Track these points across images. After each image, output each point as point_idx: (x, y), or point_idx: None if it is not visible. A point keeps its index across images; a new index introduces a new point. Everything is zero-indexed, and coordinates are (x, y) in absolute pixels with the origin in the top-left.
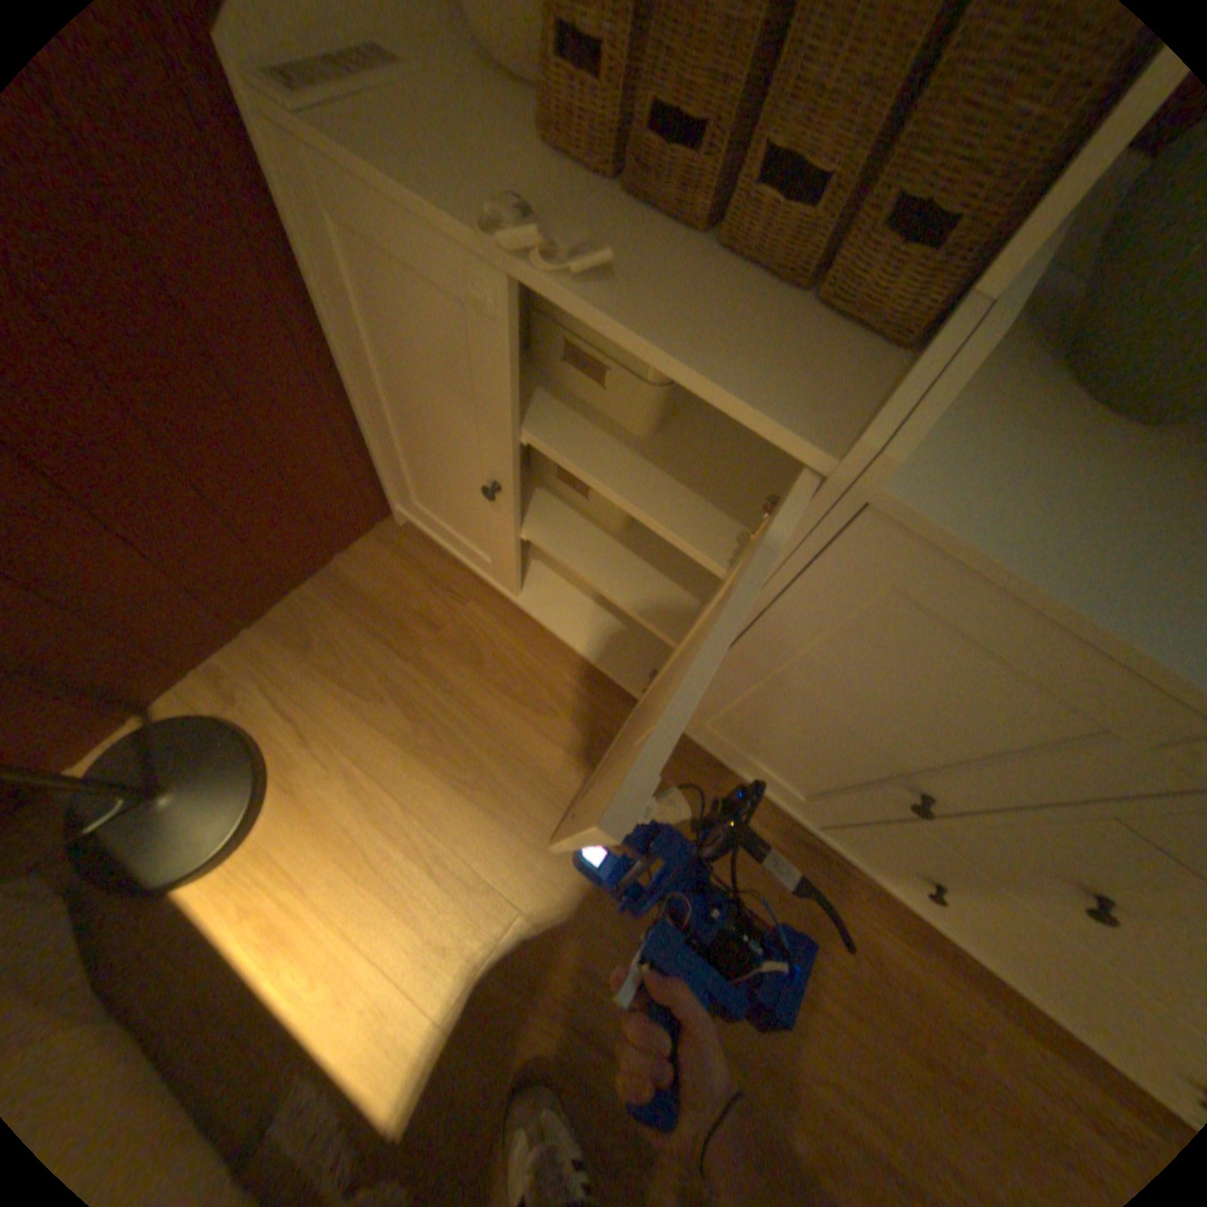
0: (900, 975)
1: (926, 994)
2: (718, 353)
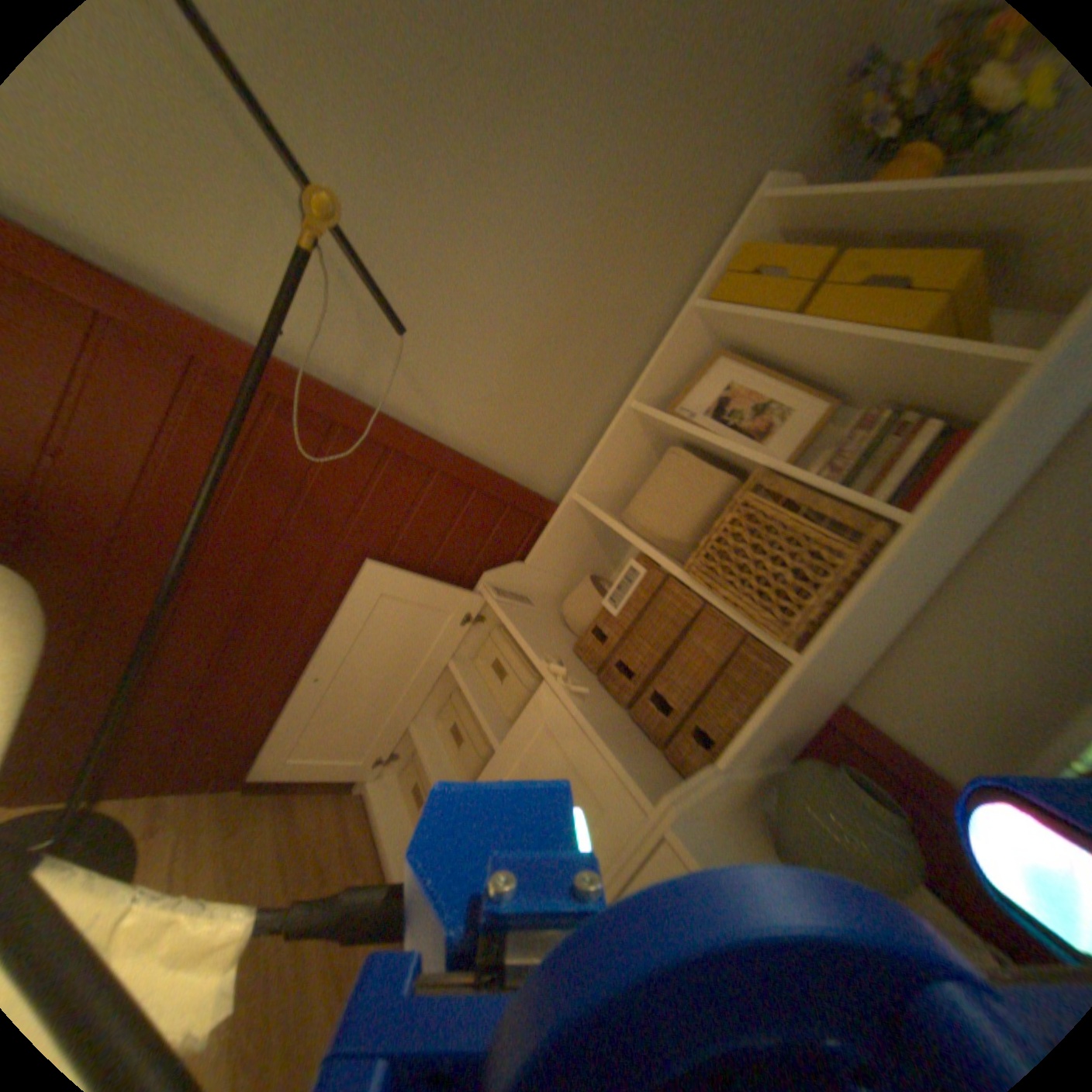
0: None
1: None
2: (616, 748)
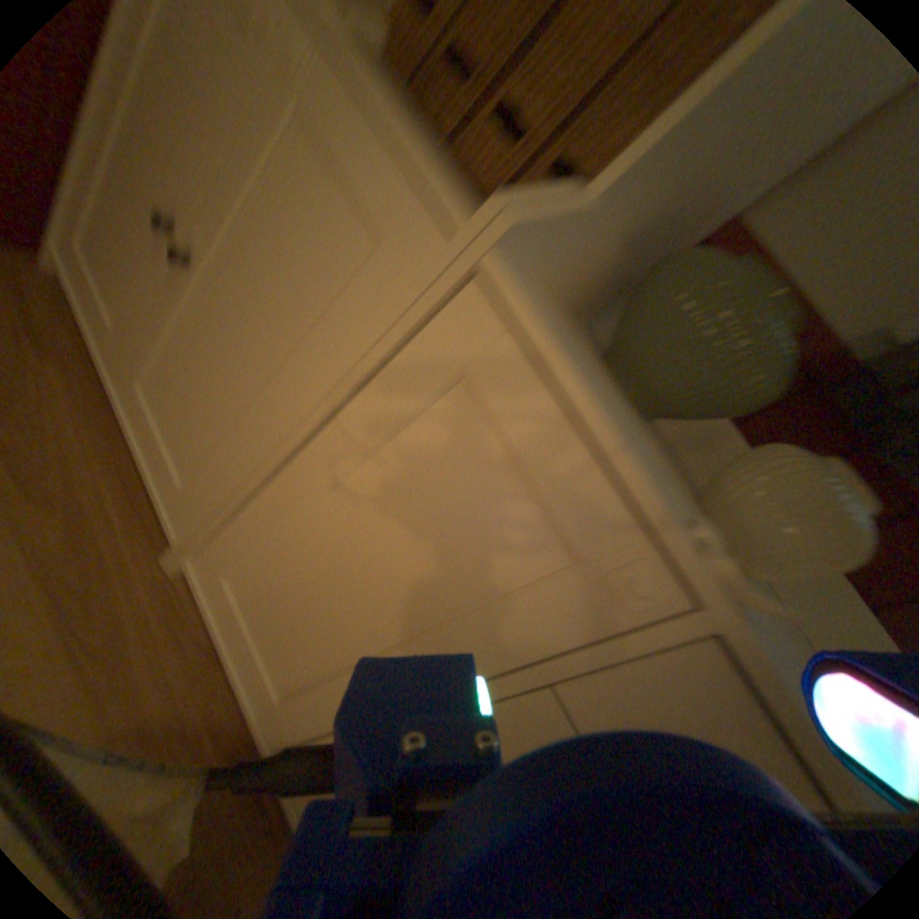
0: None
1: None
2: (425, 142)
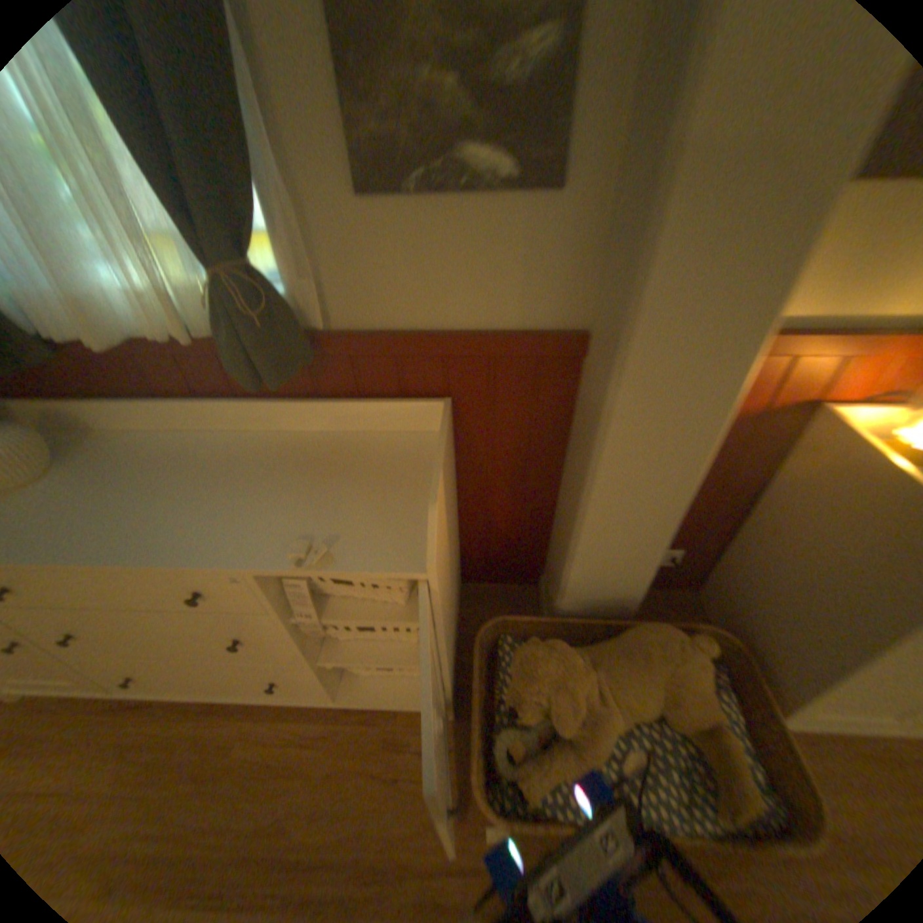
0: (178, 743)
1: (195, 743)
2: None
